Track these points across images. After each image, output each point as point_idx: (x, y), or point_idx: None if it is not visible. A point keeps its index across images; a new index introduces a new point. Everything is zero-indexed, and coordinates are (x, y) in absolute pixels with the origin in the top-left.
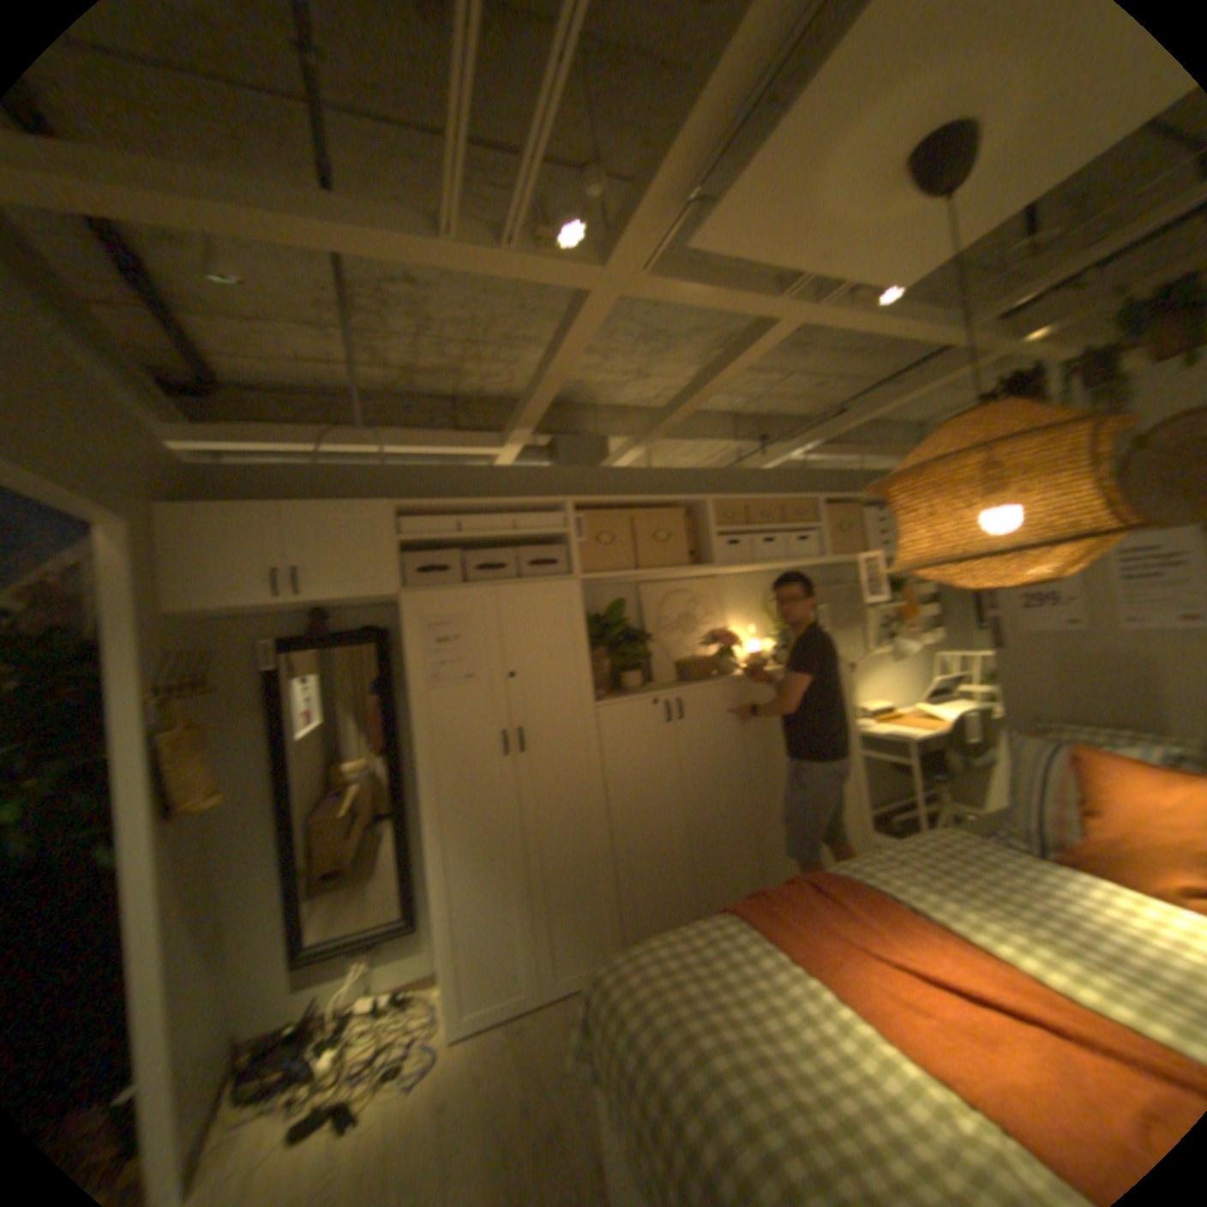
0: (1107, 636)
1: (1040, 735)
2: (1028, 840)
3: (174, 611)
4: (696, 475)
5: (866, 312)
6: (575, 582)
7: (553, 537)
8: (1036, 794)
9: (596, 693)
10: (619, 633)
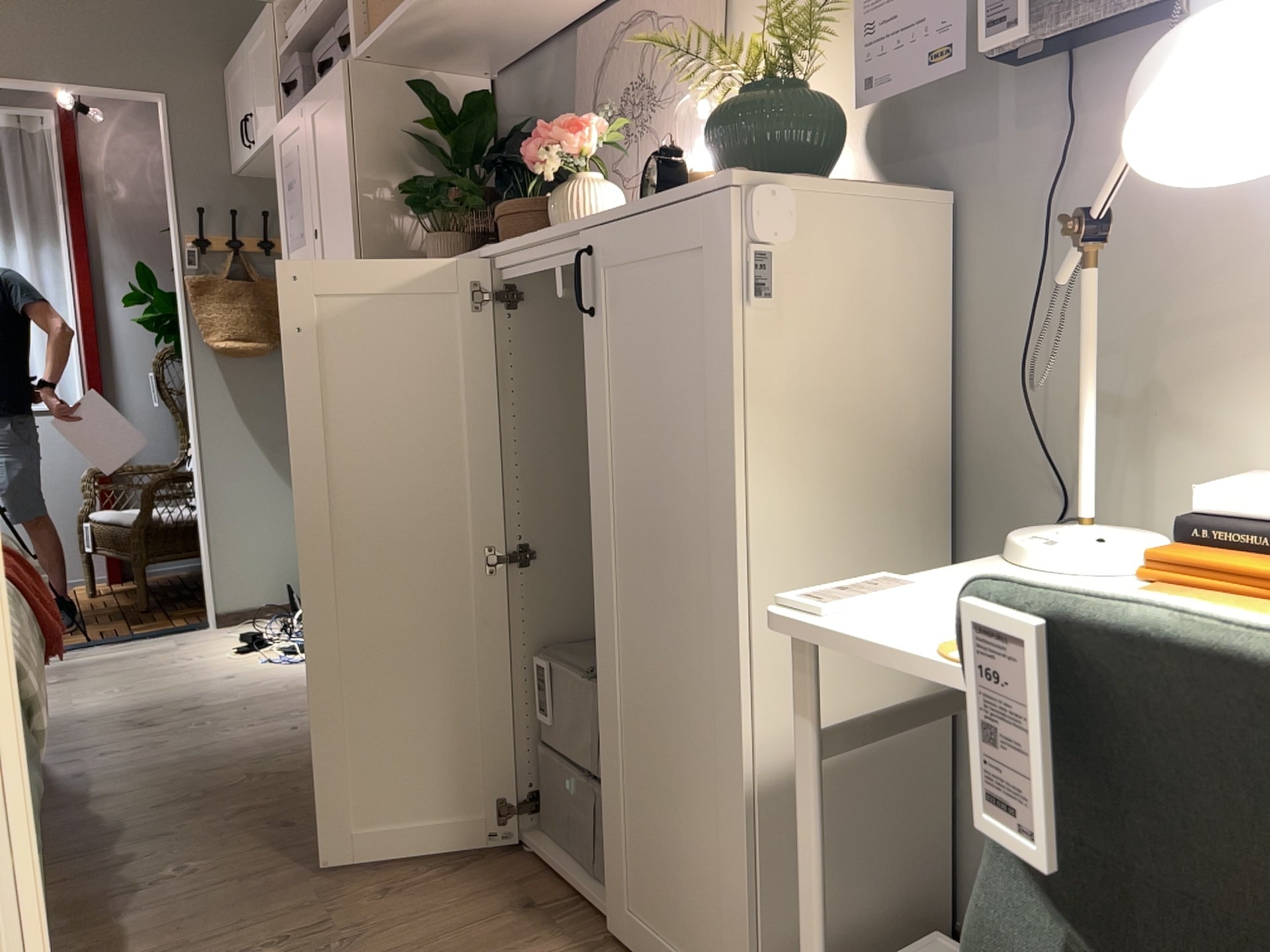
0: None
1: None
2: None
3: (233, 170)
4: None
5: None
6: (345, 63)
7: None
8: None
9: None
10: (503, 153)
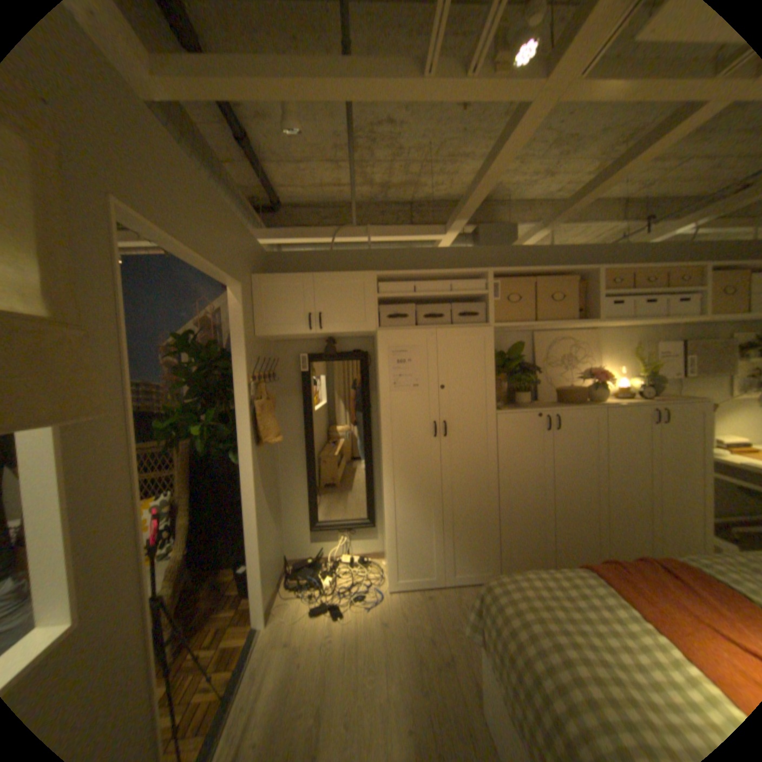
0: None
1: None
2: None
3: (264, 335)
4: (592, 249)
5: None
6: (491, 328)
7: (477, 296)
8: None
9: (498, 404)
10: (518, 365)
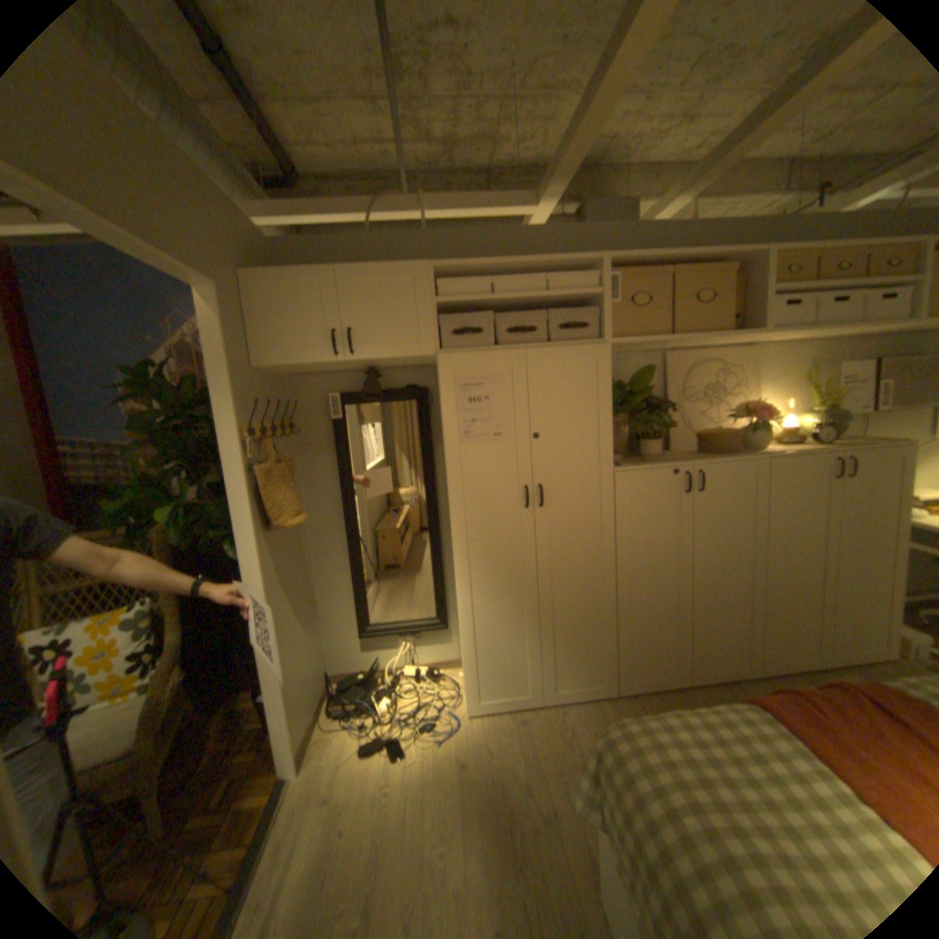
0: None
1: None
2: None
3: (265, 366)
4: (754, 224)
5: None
6: (607, 346)
7: (587, 298)
8: None
9: (615, 458)
10: (644, 401)
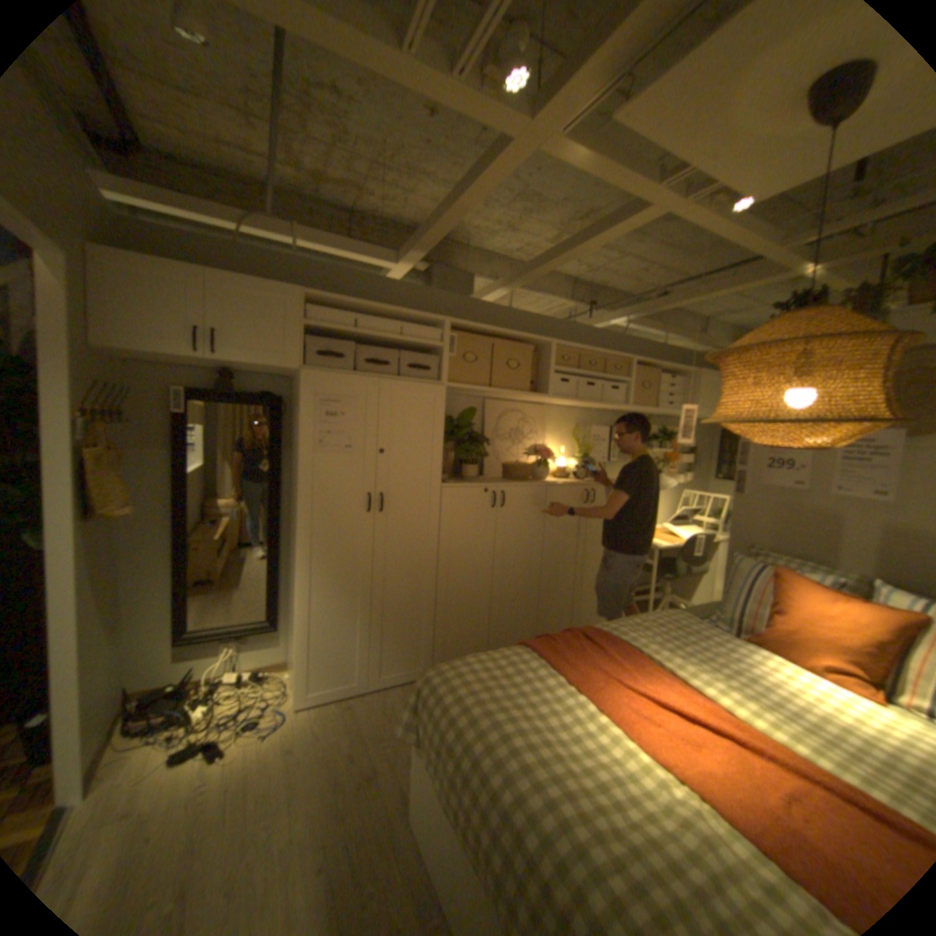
0: (817, 497)
1: (752, 557)
2: (731, 624)
3: (106, 346)
4: (546, 321)
5: (719, 215)
6: (443, 388)
7: (431, 347)
8: (745, 595)
9: (442, 477)
10: (466, 434)
